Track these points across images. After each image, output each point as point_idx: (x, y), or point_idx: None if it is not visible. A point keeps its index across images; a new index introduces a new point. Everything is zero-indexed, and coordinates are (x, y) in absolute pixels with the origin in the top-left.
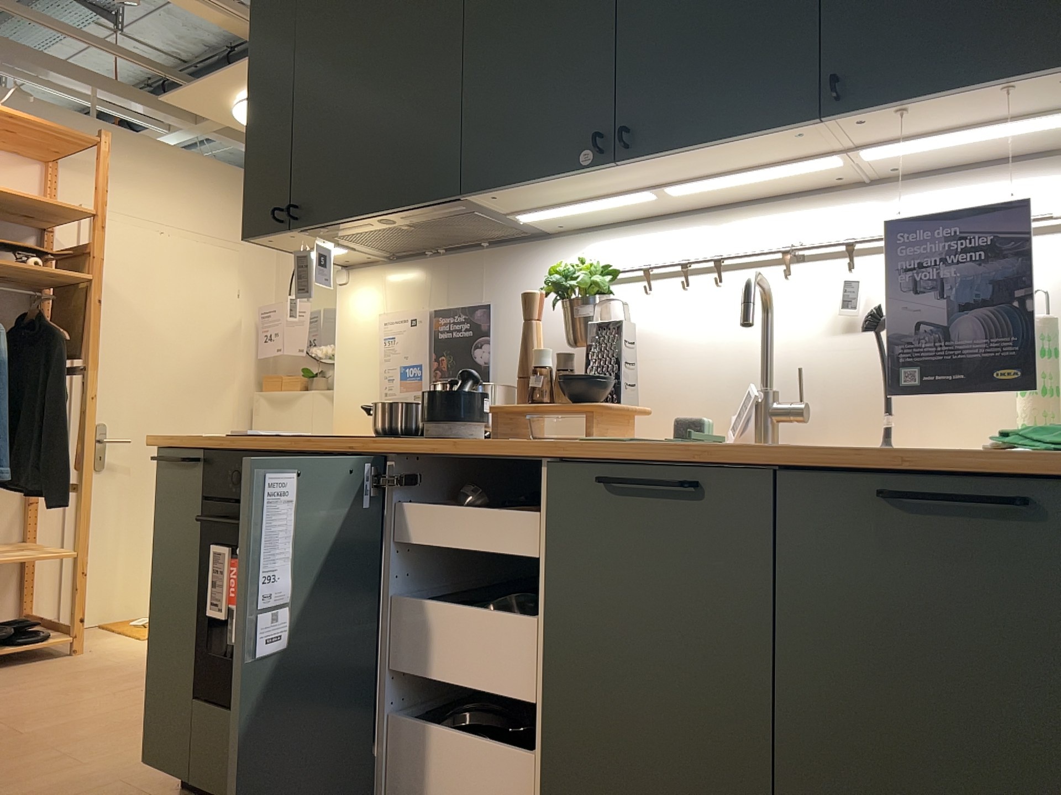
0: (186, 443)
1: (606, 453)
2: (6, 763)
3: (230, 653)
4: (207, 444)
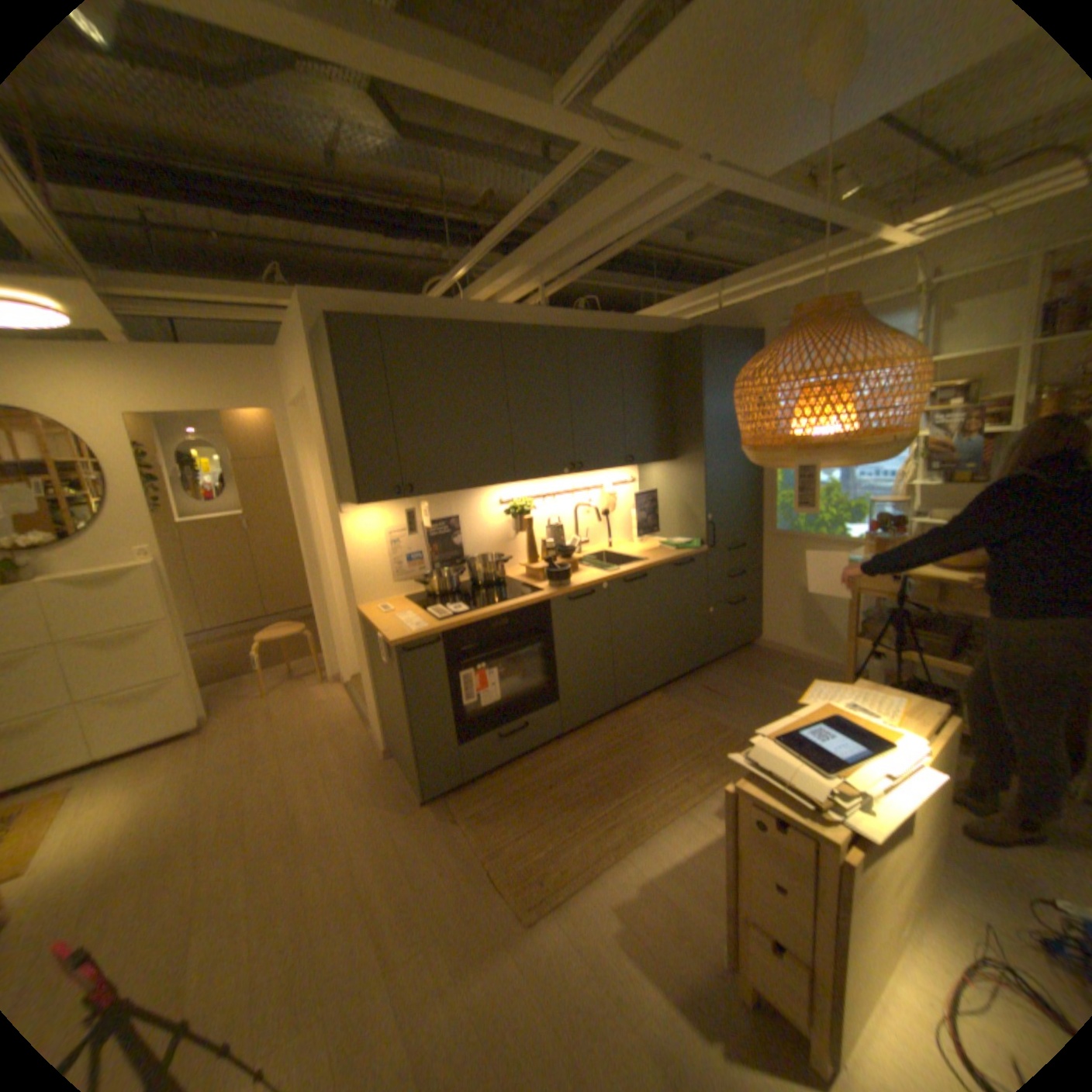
0: (429, 634)
1: (624, 574)
2: (306, 901)
3: (464, 717)
4: (440, 629)
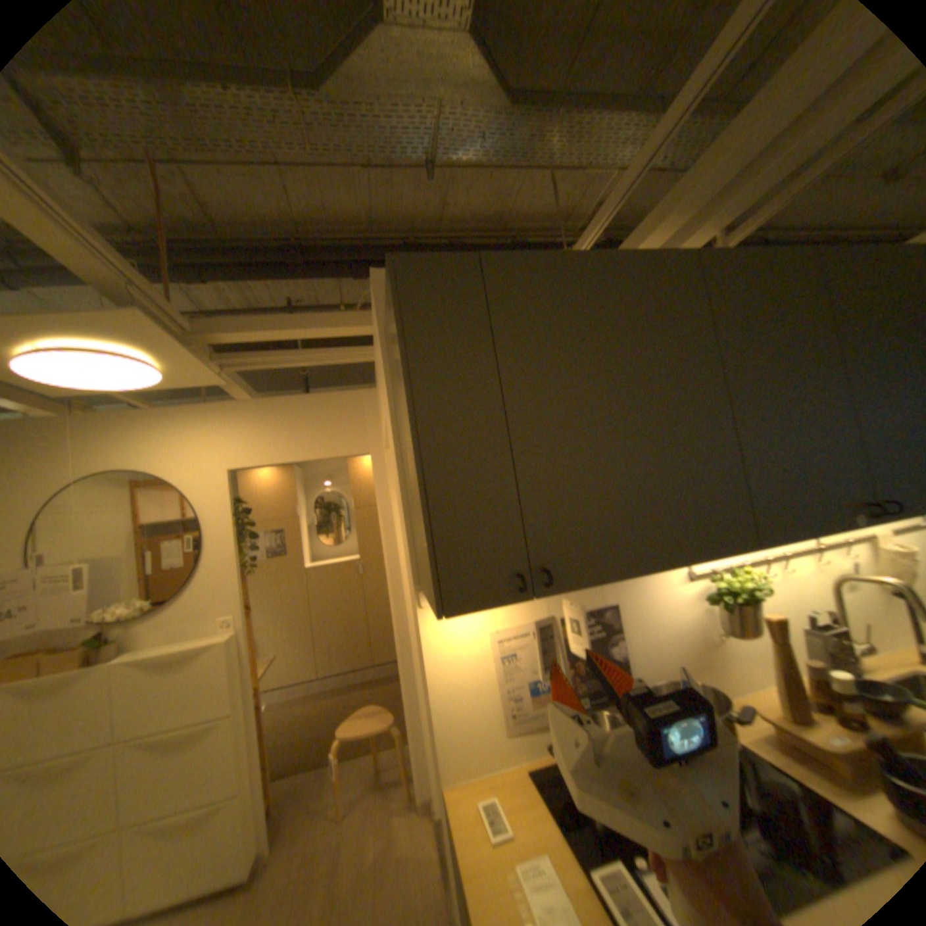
0: None
1: None
2: None
3: None
4: None
